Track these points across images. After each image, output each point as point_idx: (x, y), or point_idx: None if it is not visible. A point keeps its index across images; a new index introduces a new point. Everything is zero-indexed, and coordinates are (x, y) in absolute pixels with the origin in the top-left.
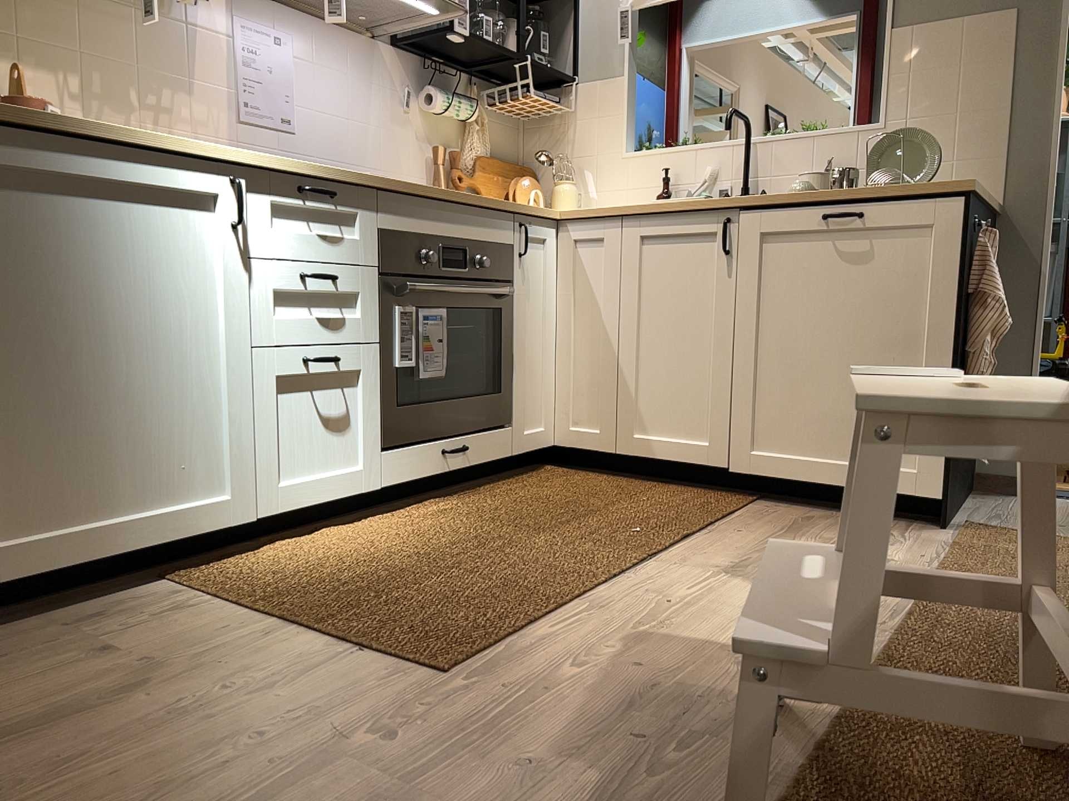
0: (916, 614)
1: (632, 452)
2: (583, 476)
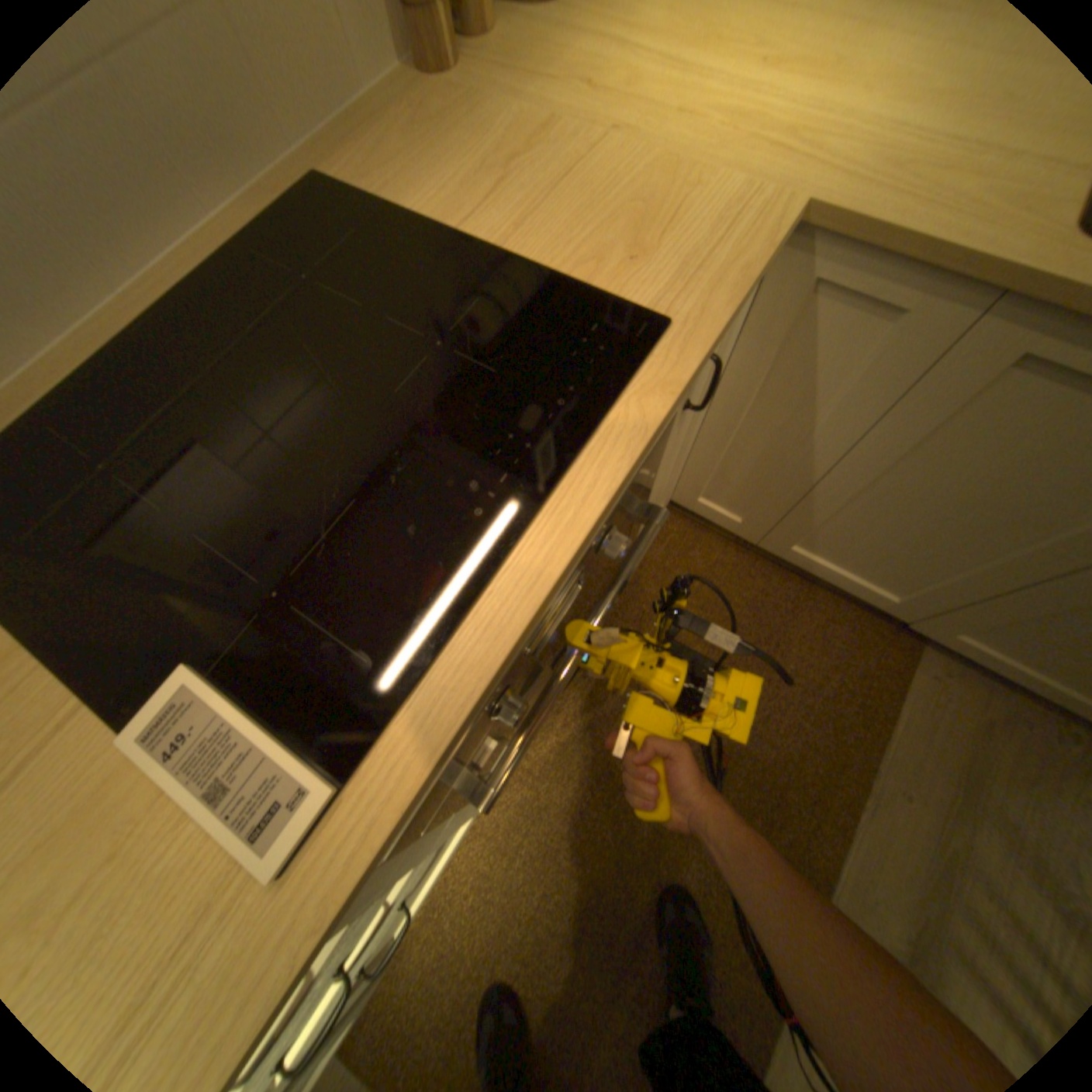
0: None
1: (777, 553)
2: (702, 544)
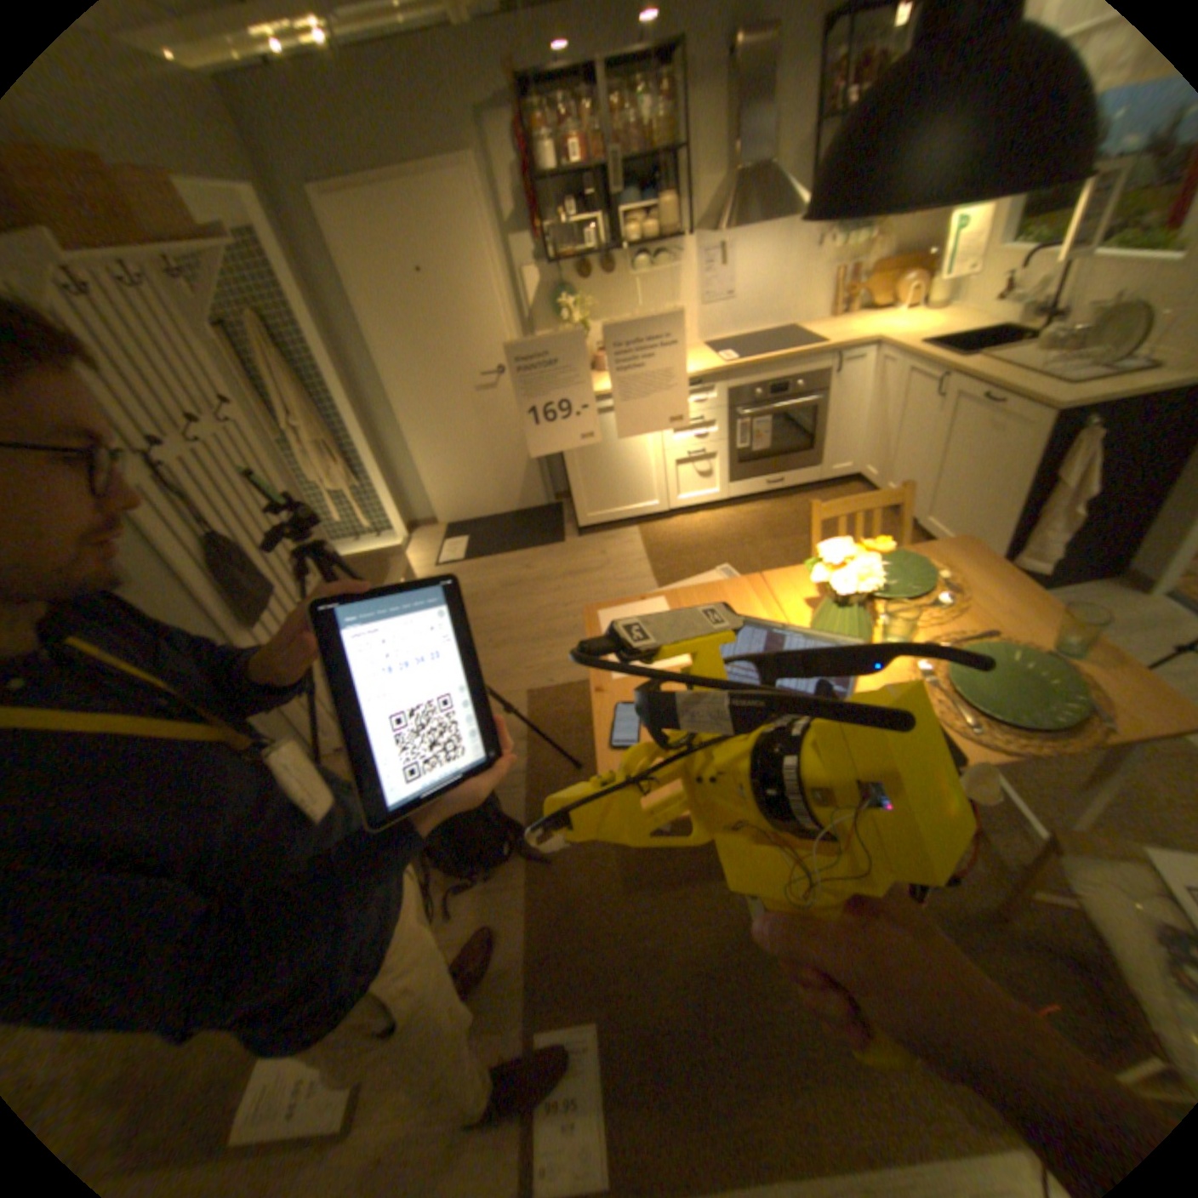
0: None
1: None
2: None
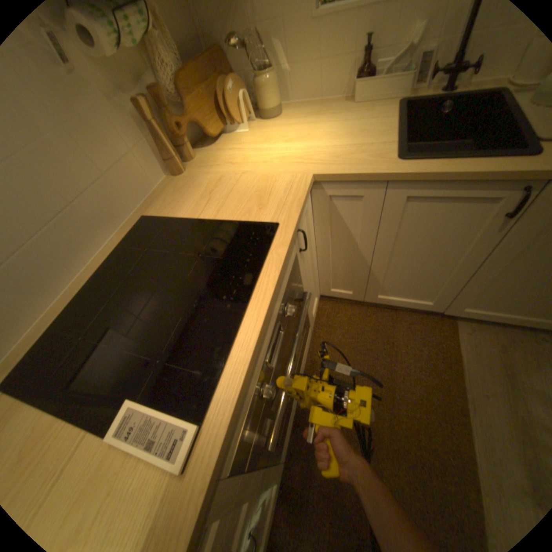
0: None
1: (373, 302)
2: (341, 310)
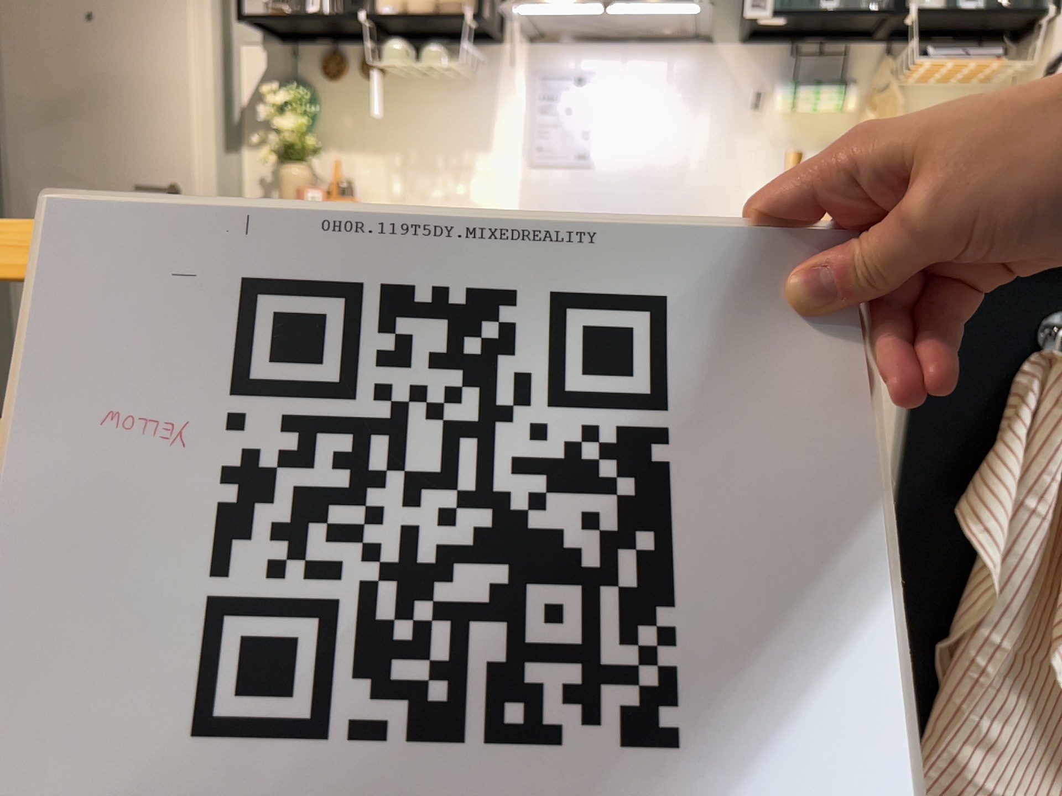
0: None
1: None
2: None
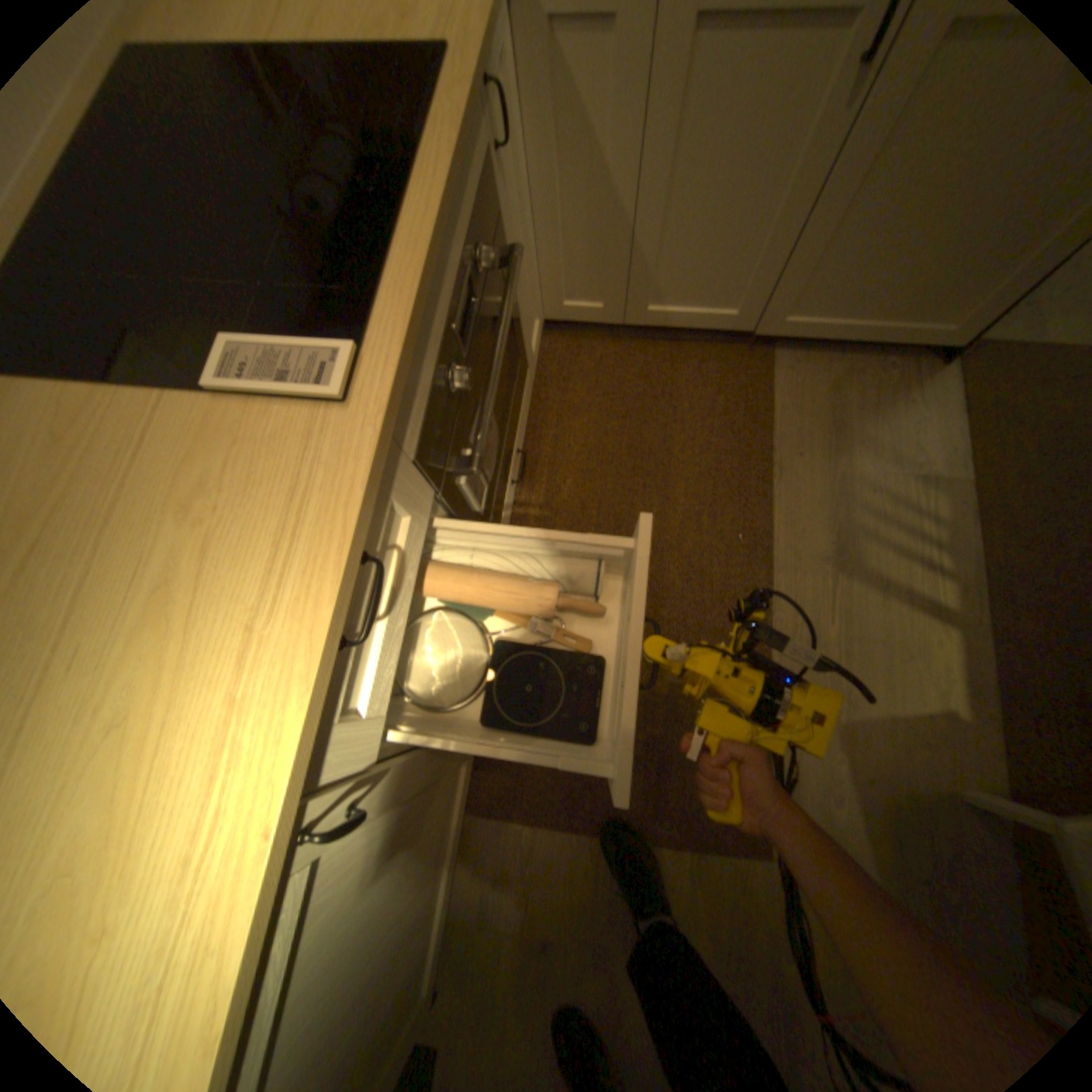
0: (996, 595)
1: (641, 323)
2: (586, 349)
